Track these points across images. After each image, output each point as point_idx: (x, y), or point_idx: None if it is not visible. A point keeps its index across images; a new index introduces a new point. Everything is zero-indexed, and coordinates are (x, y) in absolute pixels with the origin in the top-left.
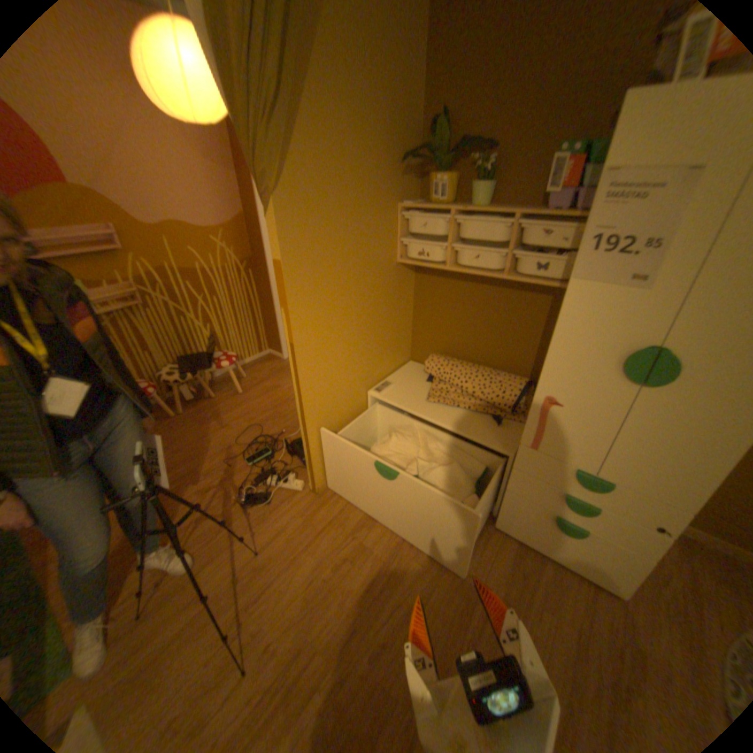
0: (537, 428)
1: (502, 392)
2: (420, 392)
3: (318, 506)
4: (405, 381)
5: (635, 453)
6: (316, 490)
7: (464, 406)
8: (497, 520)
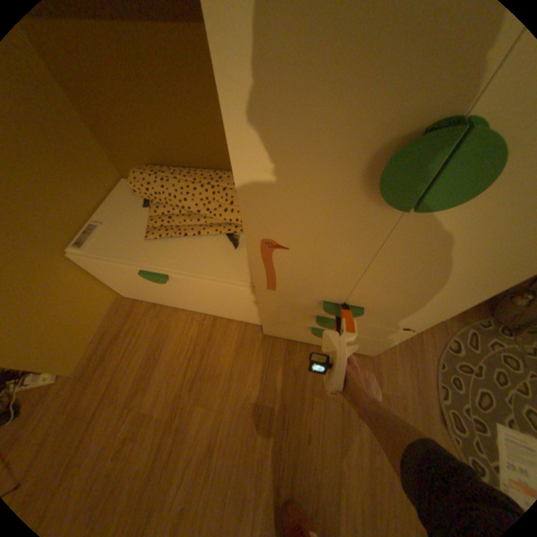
0: (267, 273)
1: (230, 203)
2: (137, 227)
3: (80, 390)
4: (116, 214)
5: (388, 285)
6: (71, 375)
7: (193, 231)
8: (263, 331)
